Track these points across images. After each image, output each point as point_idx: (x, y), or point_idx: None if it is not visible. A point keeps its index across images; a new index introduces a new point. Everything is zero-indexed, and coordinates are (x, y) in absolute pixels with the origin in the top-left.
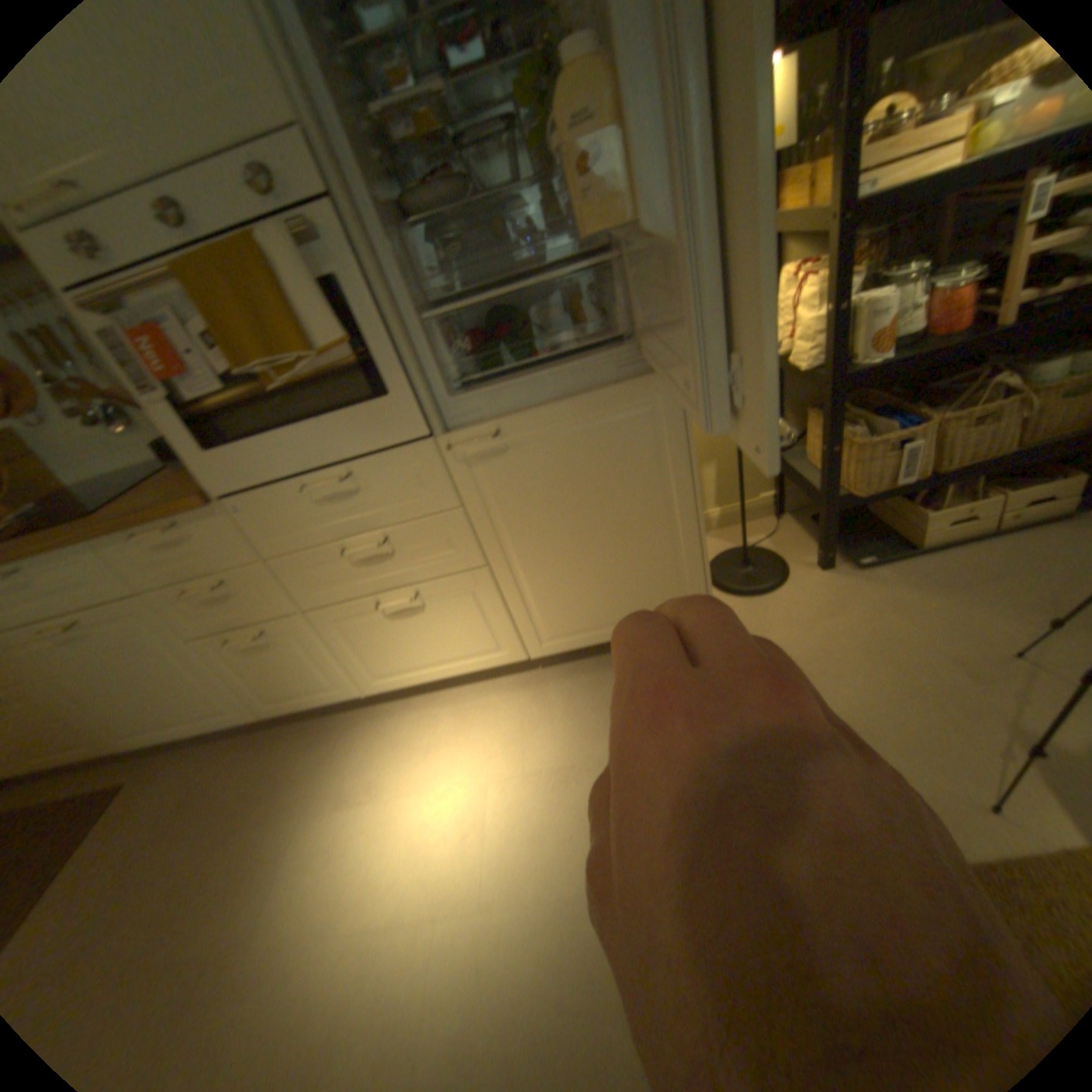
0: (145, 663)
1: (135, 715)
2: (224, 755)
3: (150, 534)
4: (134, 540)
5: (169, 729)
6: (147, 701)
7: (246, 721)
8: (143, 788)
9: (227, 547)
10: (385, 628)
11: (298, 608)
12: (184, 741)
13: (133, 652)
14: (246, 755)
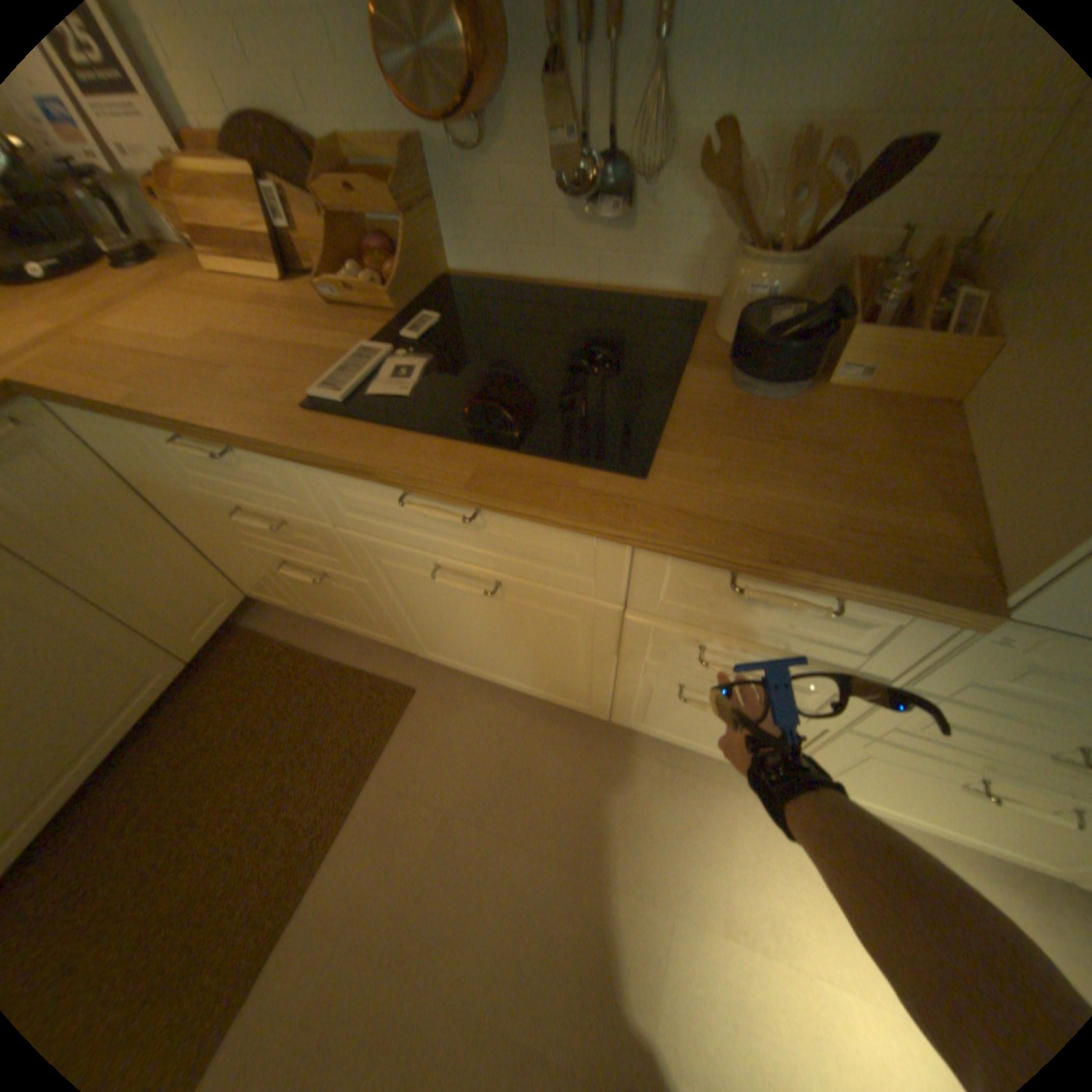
0: (548, 641)
1: (477, 653)
2: (540, 714)
3: (799, 592)
4: (763, 589)
5: (501, 674)
6: (507, 655)
7: (599, 715)
8: (441, 703)
9: (894, 652)
10: (946, 789)
11: (858, 725)
12: (505, 685)
13: (546, 630)
14: (573, 735)
